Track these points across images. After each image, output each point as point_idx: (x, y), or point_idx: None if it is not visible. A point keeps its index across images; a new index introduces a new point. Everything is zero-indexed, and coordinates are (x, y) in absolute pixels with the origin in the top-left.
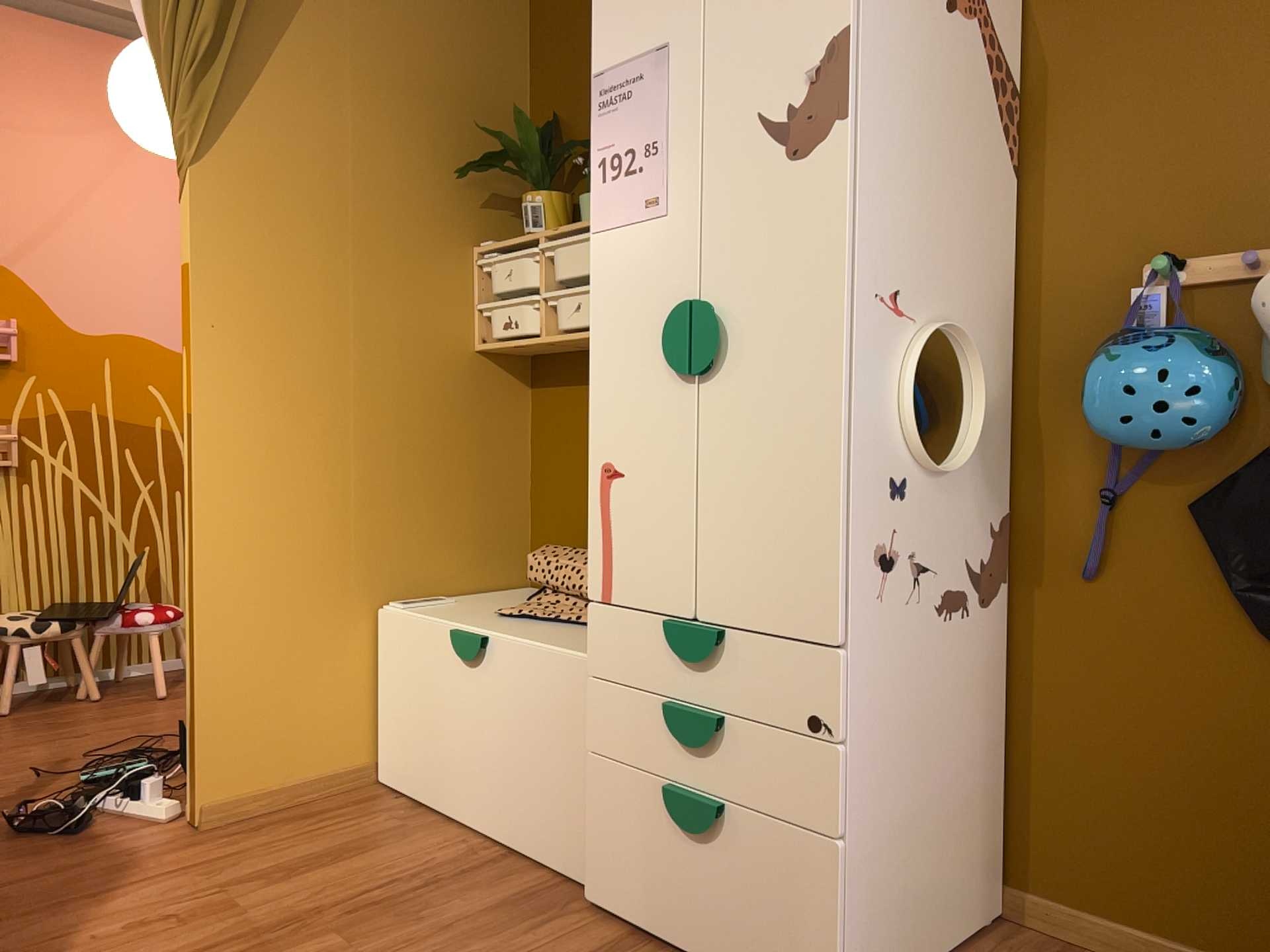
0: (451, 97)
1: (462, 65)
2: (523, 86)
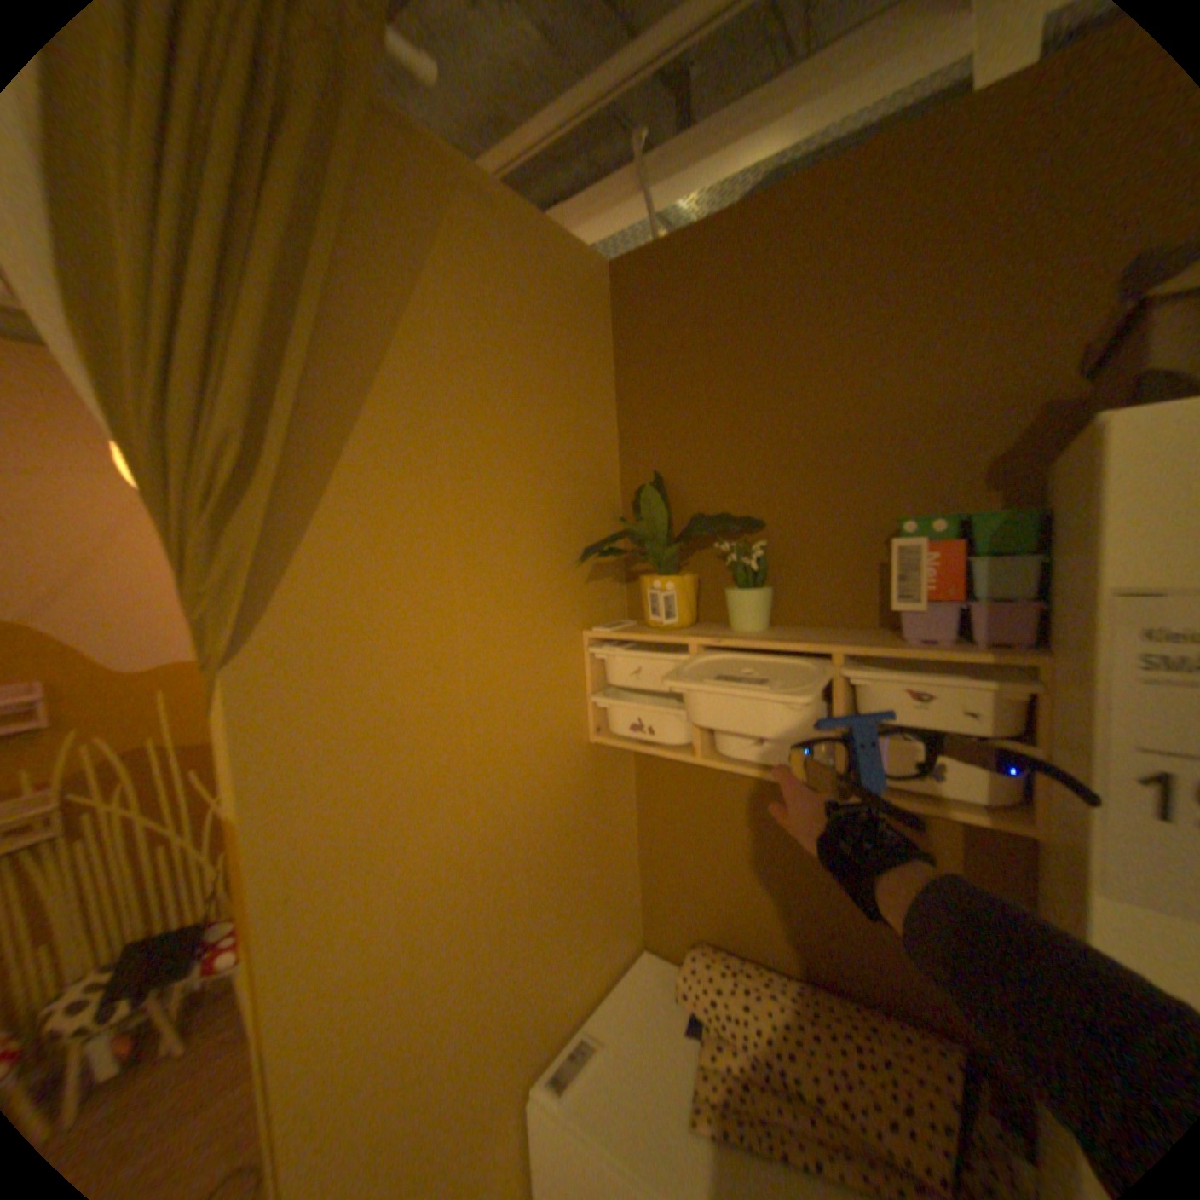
0: (552, 463)
1: (560, 423)
2: (612, 436)
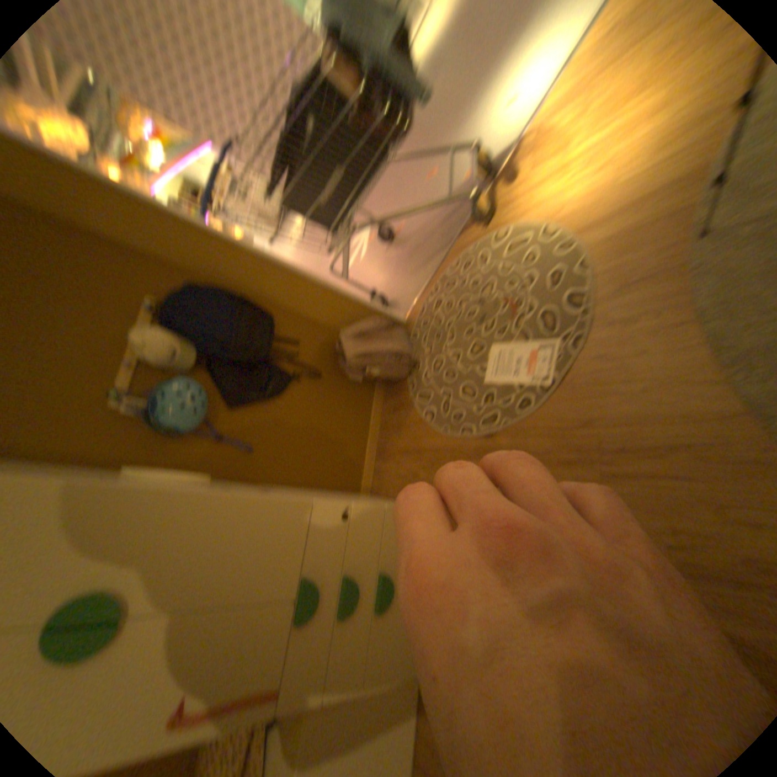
0: None
1: None
2: None
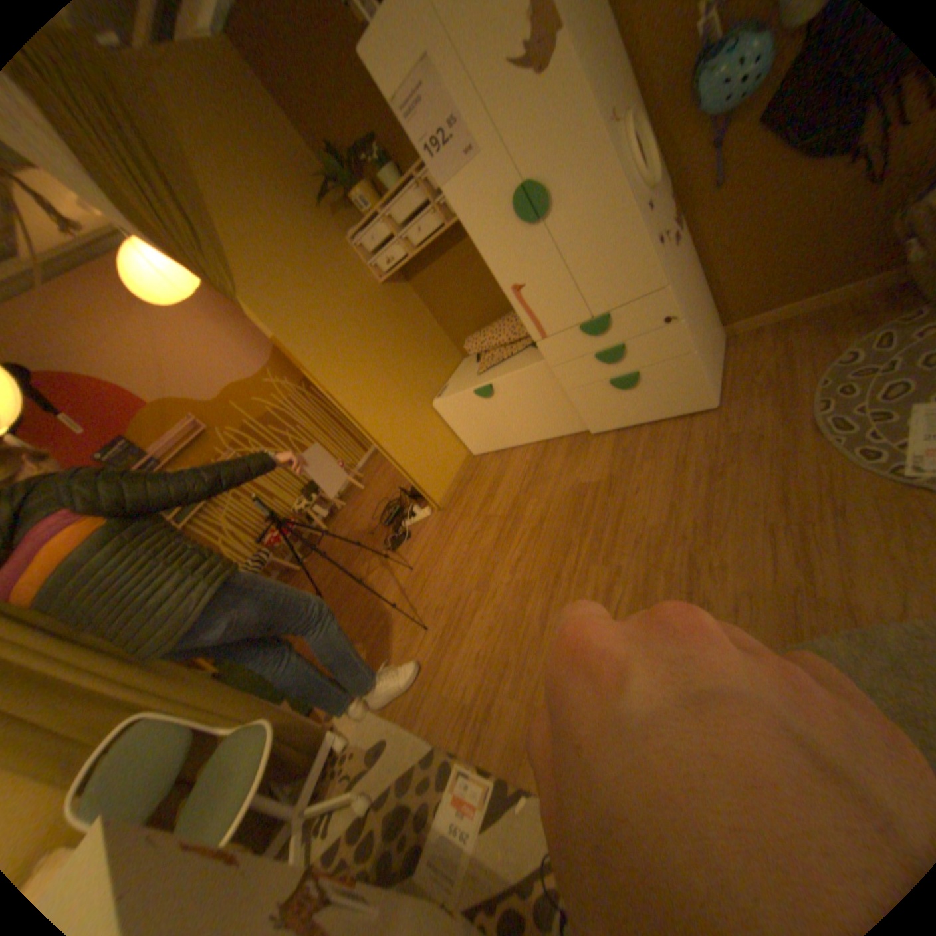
0: (278, 166)
1: (268, 144)
2: (295, 132)
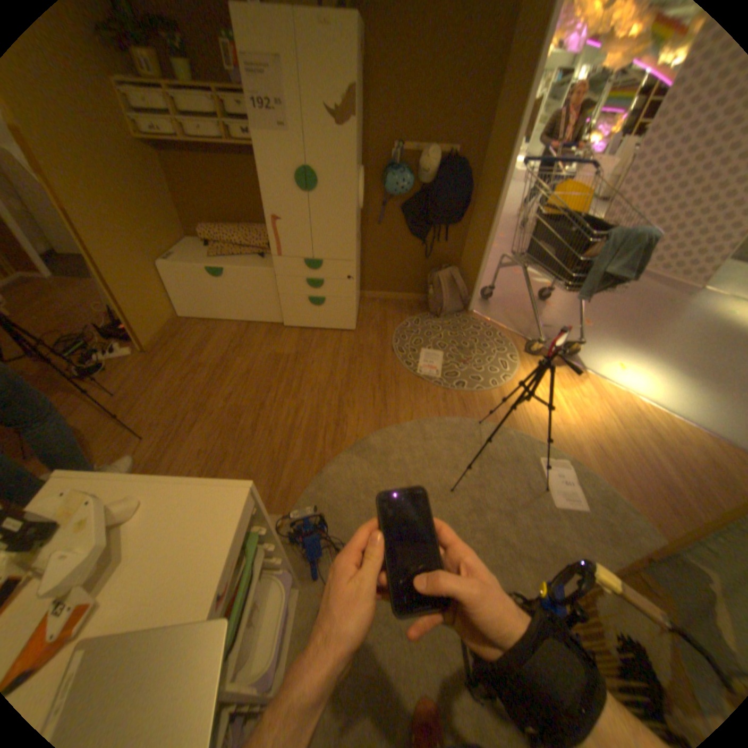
0: None
1: None
2: None
